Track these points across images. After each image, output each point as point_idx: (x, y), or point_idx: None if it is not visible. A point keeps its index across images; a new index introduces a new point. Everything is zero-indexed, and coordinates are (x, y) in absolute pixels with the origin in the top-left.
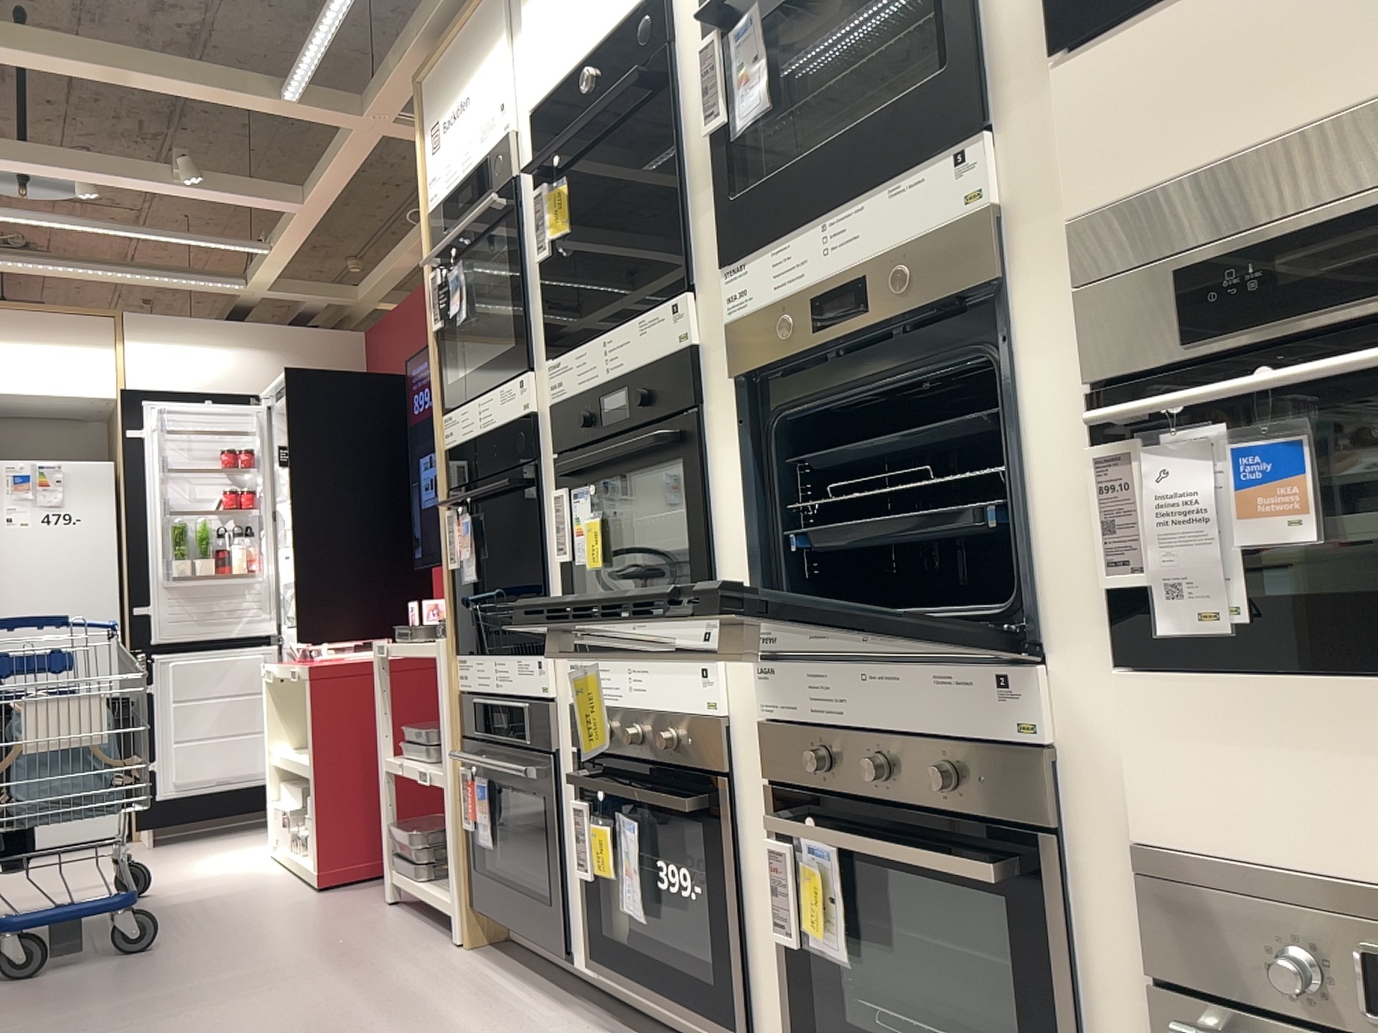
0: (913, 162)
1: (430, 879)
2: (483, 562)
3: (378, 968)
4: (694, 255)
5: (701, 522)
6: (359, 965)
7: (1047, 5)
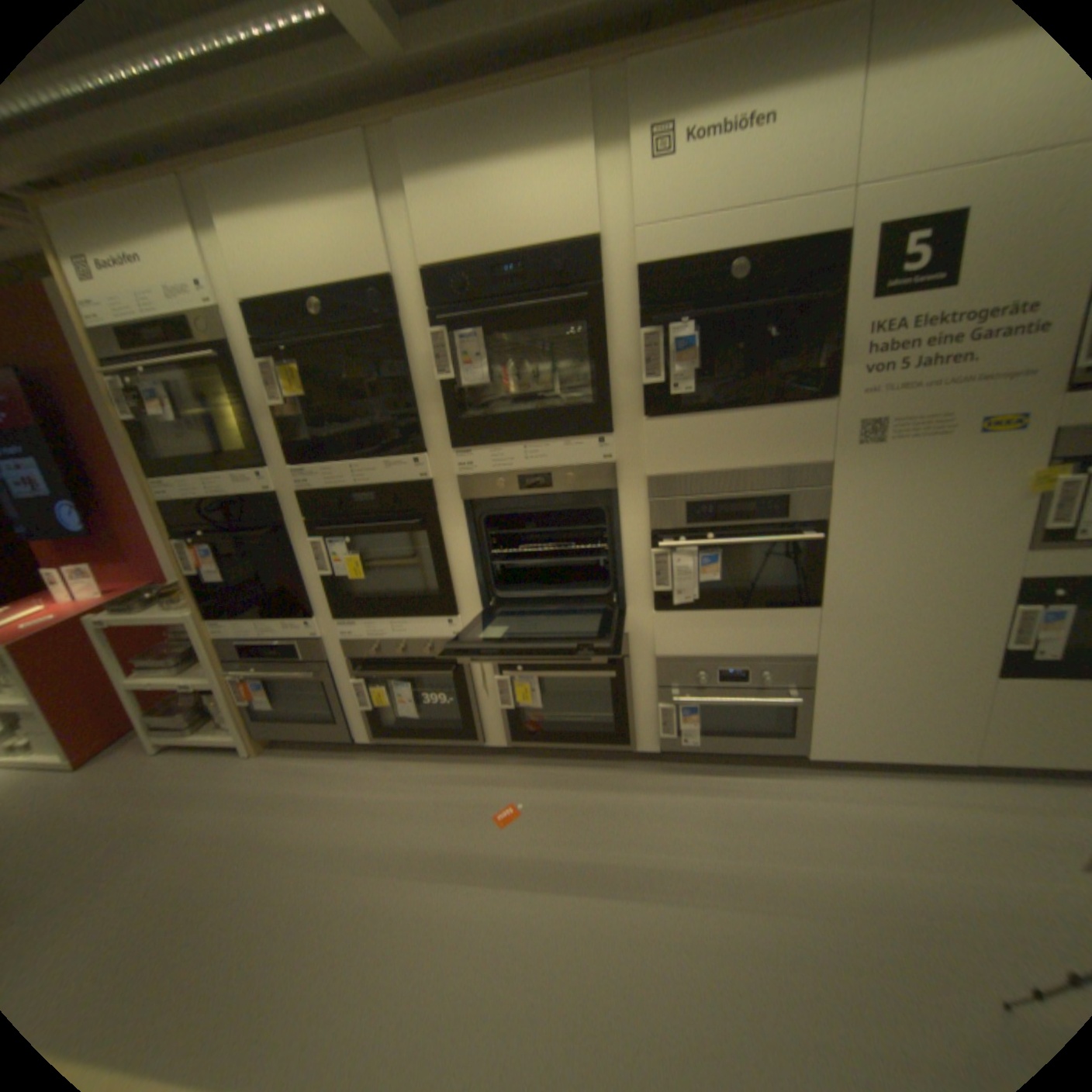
0: (578, 436)
1: (192, 736)
2: (222, 572)
3: (210, 797)
4: (427, 437)
5: (444, 563)
6: (194, 802)
7: (646, 398)
